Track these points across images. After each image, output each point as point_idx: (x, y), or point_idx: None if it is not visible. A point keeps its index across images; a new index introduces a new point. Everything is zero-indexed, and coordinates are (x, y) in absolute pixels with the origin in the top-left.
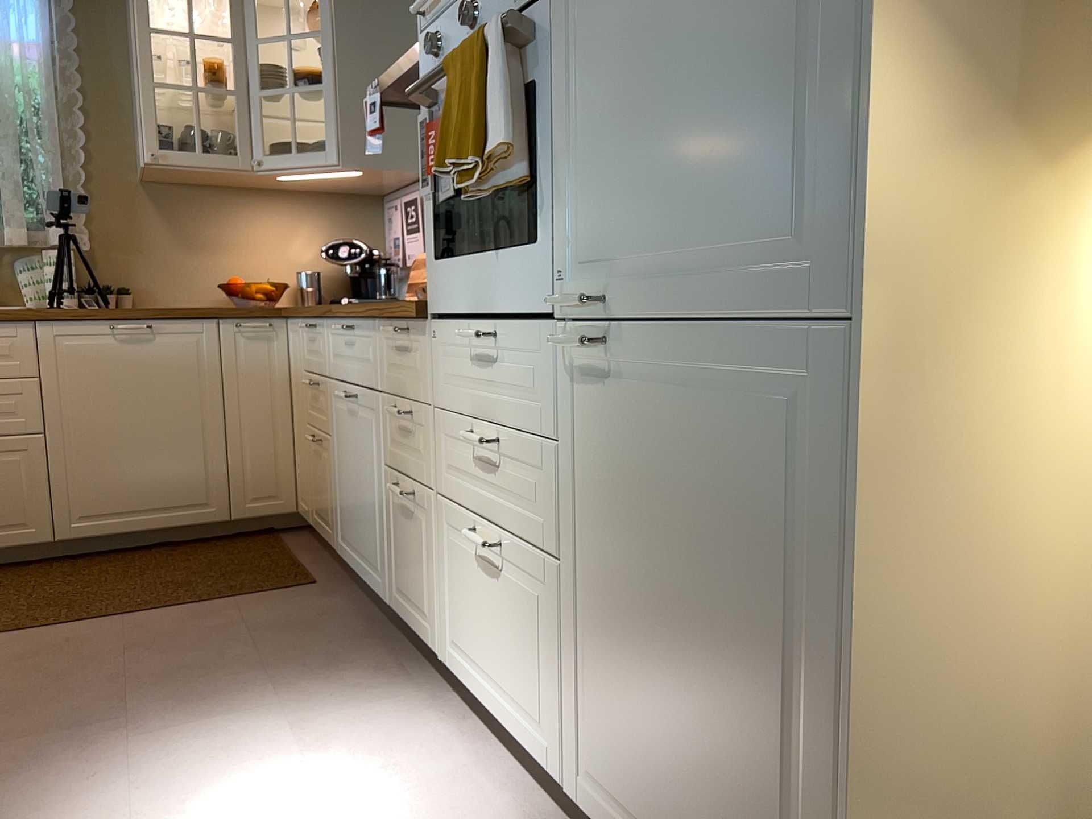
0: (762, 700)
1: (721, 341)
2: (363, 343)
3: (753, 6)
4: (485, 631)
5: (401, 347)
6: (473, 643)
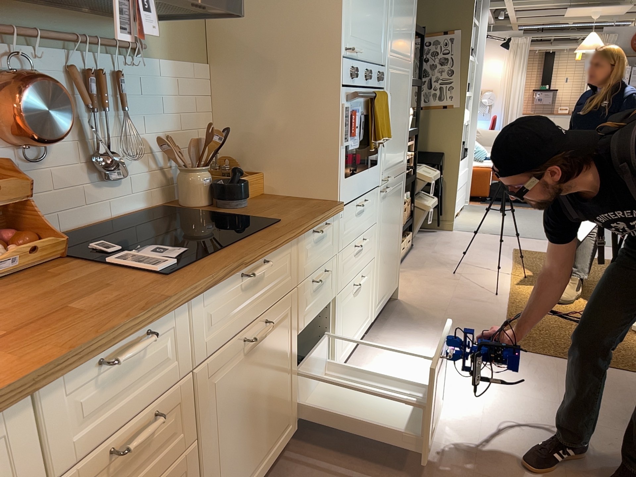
0: (395, 239)
1: (396, 179)
2: (276, 266)
3: (402, 120)
4: (353, 317)
5: (317, 238)
6: (349, 332)
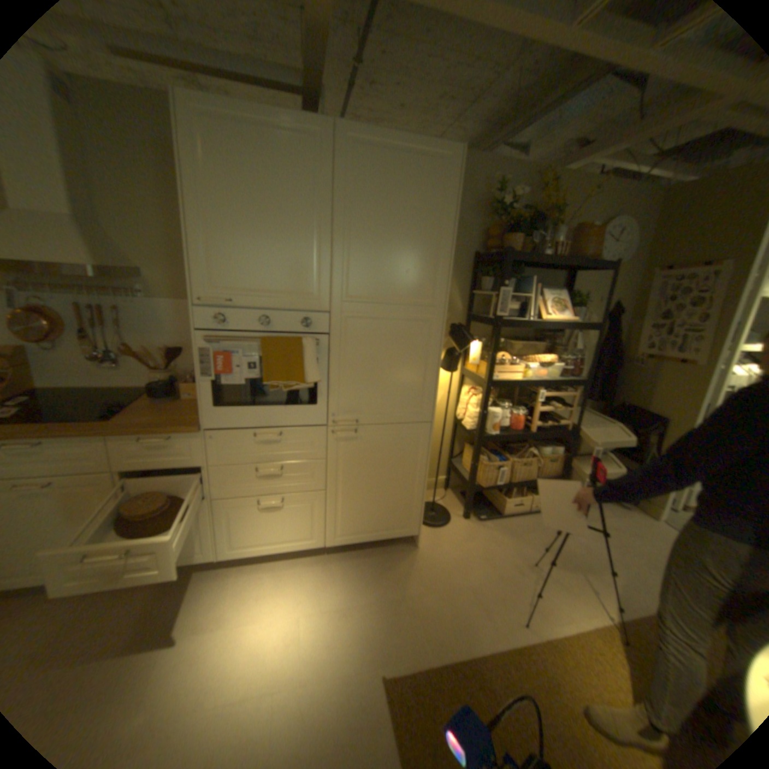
0: (401, 487)
1: (394, 427)
2: (67, 451)
3: (407, 367)
4: (263, 530)
5: (152, 446)
6: (252, 539)
